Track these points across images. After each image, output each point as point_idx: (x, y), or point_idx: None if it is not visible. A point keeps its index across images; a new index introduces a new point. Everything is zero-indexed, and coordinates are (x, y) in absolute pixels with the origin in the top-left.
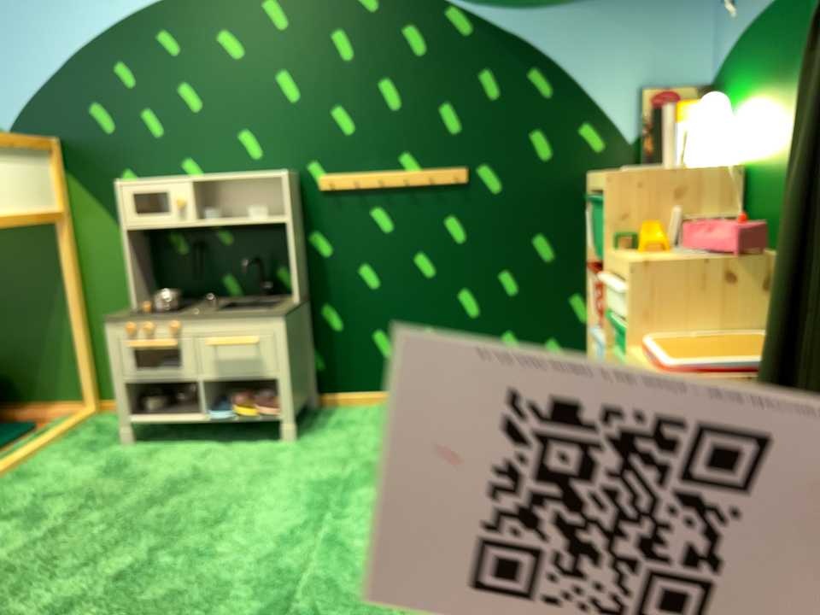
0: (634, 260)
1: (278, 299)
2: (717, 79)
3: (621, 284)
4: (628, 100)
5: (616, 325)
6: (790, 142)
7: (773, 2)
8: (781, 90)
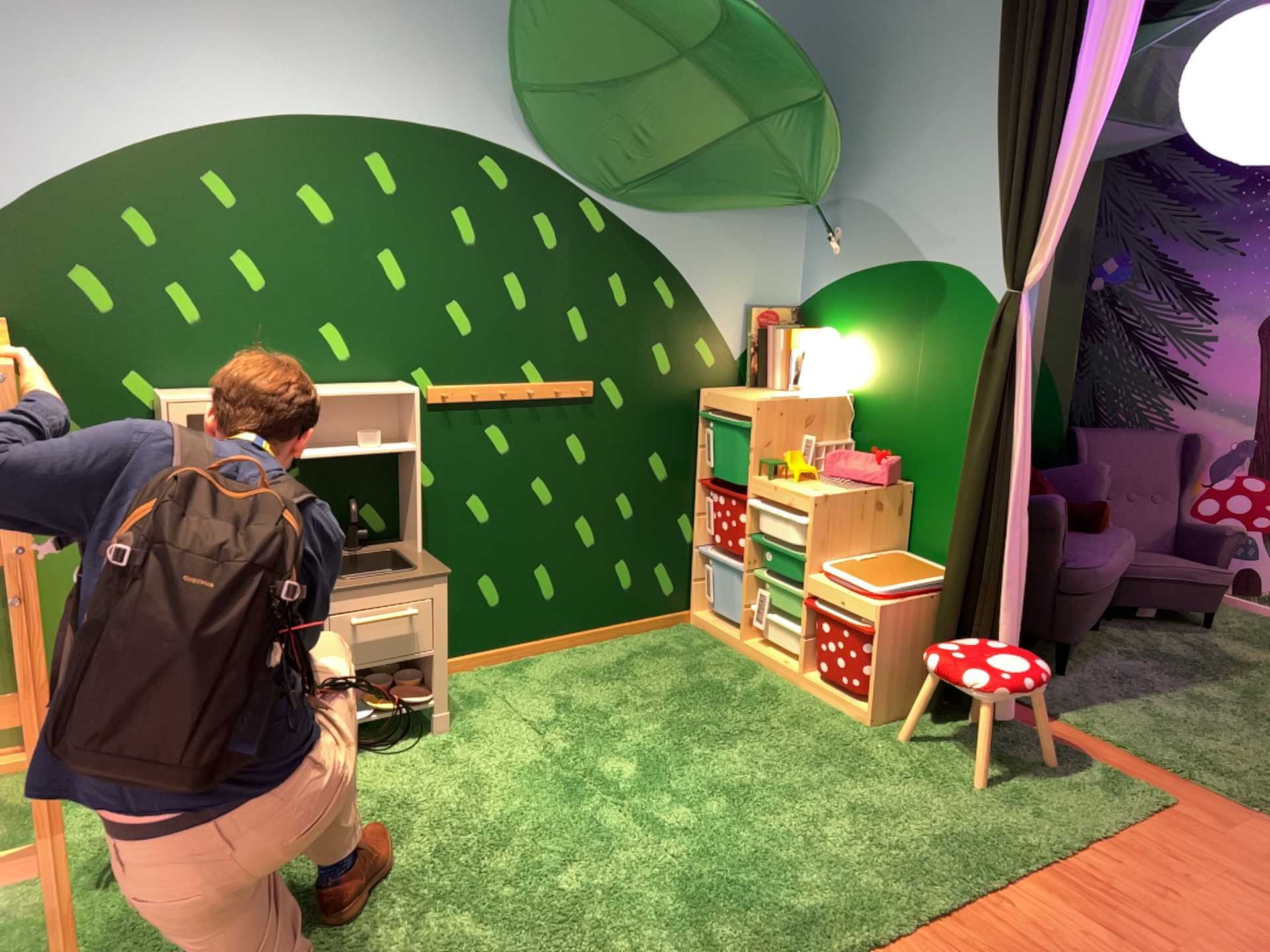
0: (807, 494)
1: (384, 547)
2: (804, 307)
3: (781, 512)
4: (734, 319)
5: (780, 552)
6: (904, 391)
7: (884, 269)
8: (893, 345)
